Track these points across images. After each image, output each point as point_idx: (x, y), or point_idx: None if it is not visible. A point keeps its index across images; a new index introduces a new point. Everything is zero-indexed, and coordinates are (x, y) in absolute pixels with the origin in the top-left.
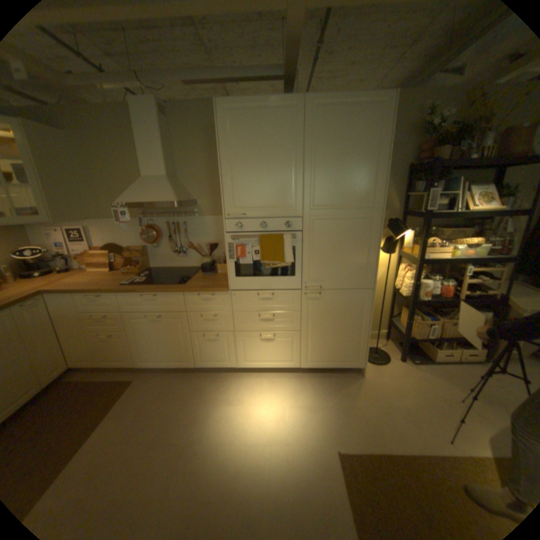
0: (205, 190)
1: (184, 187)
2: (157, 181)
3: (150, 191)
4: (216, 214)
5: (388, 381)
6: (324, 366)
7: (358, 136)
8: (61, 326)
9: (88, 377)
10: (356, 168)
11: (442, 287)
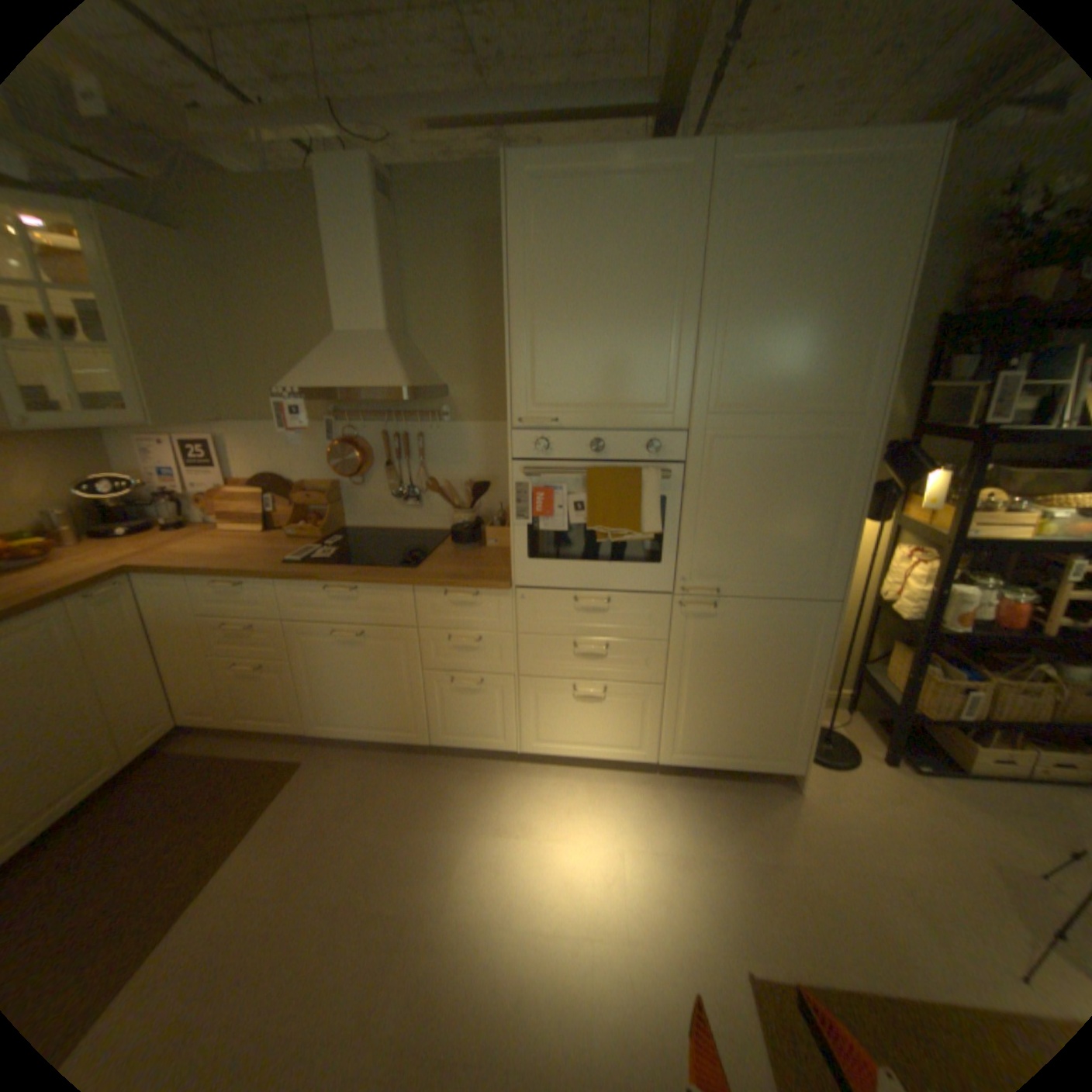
0: (468, 366)
1: (423, 357)
2: (367, 343)
3: (352, 363)
4: (487, 419)
5: (858, 810)
6: (712, 764)
7: (840, 241)
8: (163, 640)
9: (212, 749)
10: (827, 318)
11: (1002, 604)
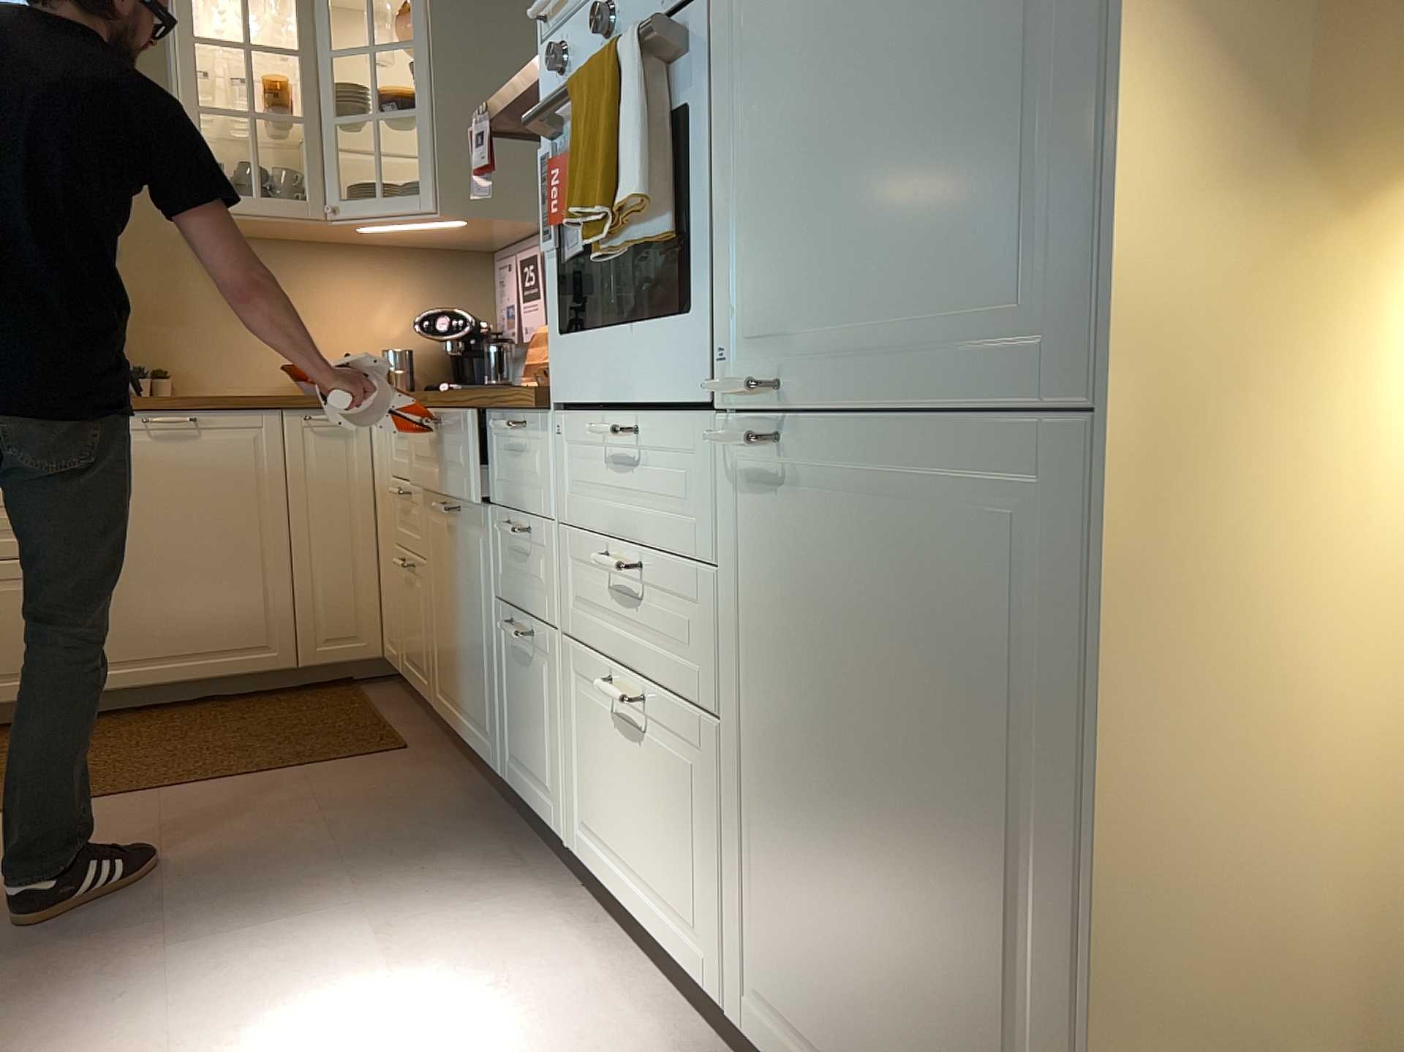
0: None
1: None
2: None
3: None
4: None
5: None
6: None
7: None
8: (380, 511)
9: (391, 700)
10: None
11: None
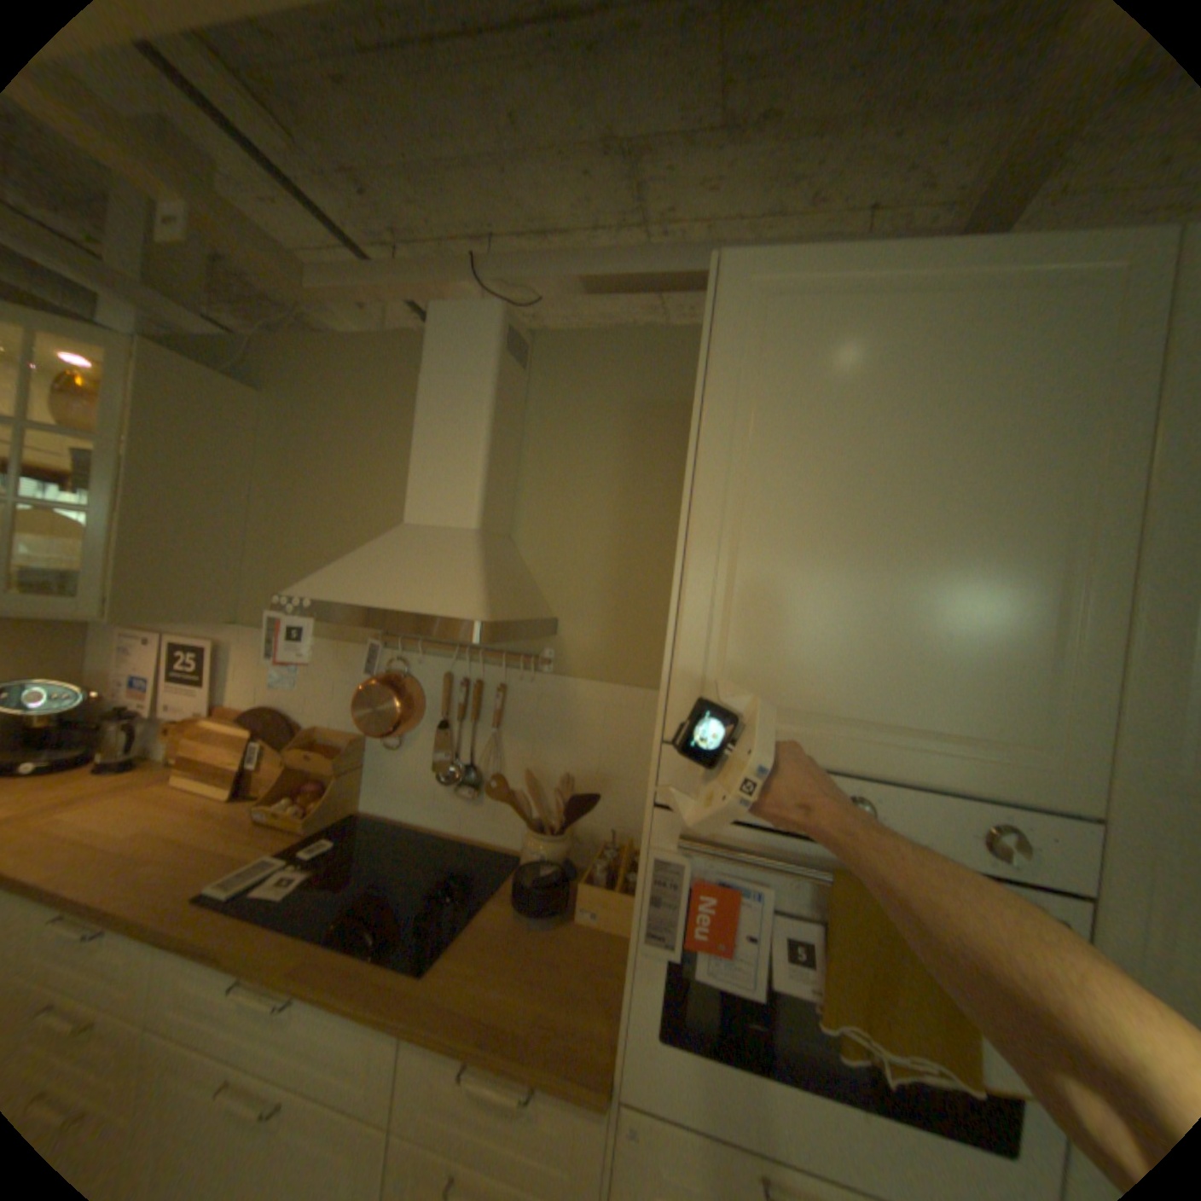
0: (597, 593)
1: (530, 573)
2: (446, 543)
3: (412, 570)
4: (614, 677)
5: None
6: None
7: None
8: None
9: None
10: None
11: None
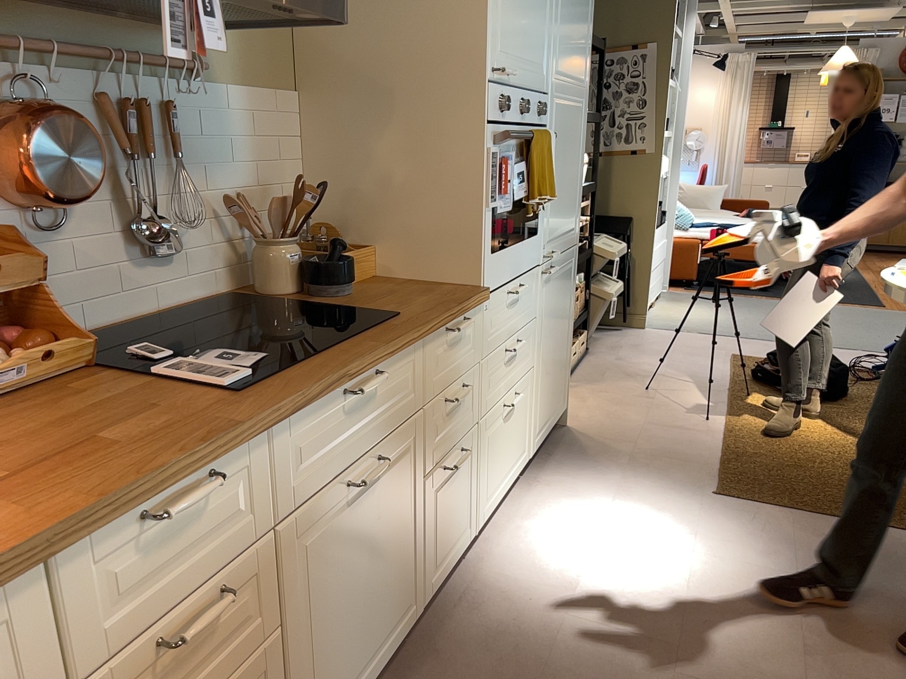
0: None
1: None
2: None
3: None
4: (251, 82)
5: (585, 413)
6: (546, 430)
7: None
8: None
9: None
10: (581, 9)
11: None
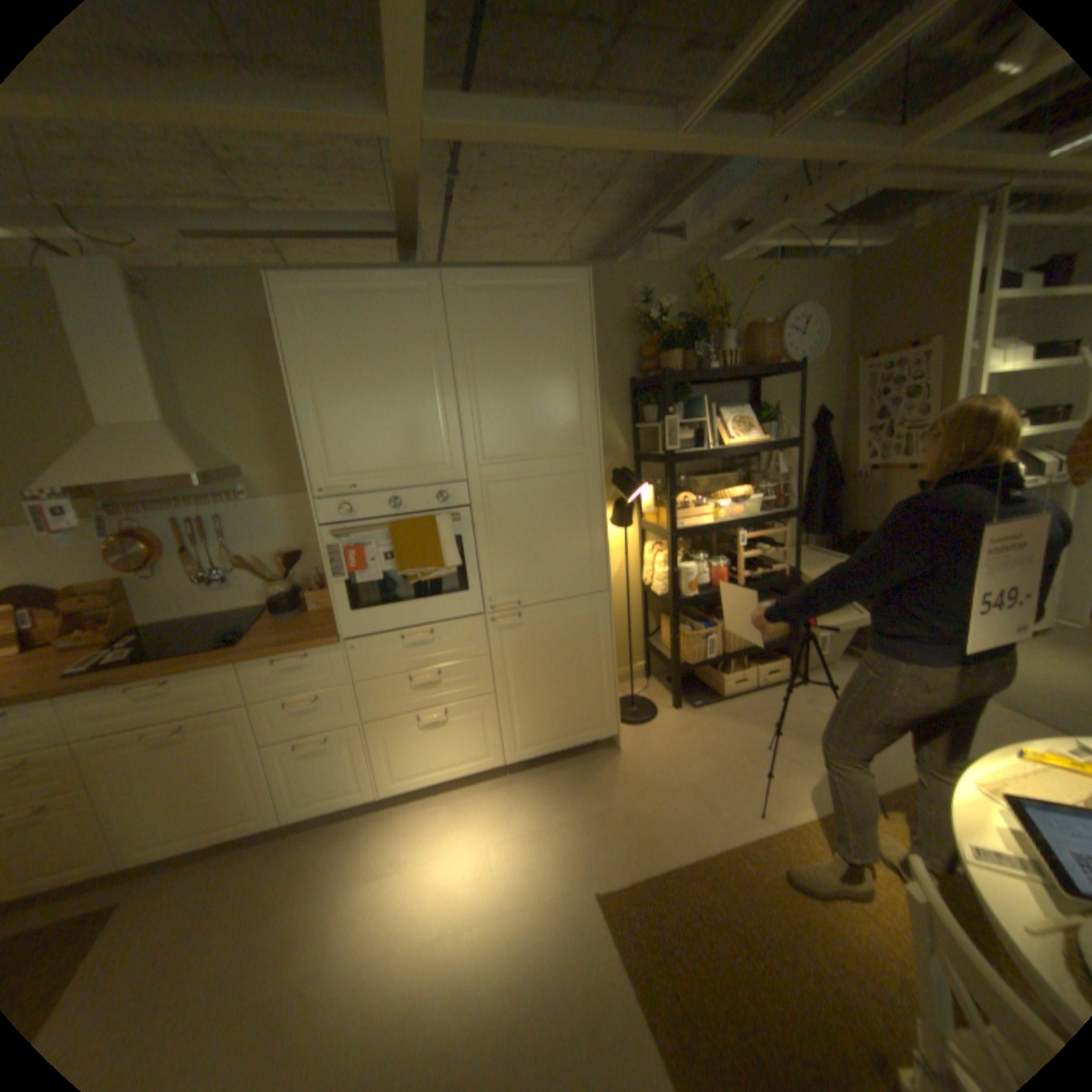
0: (259, 445)
1: (207, 441)
2: (141, 434)
3: (126, 455)
4: (287, 492)
5: (657, 747)
6: (547, 748)
7: (541, 340)
8: None
9: None
10: (545, 391)
11: (710, 570)
